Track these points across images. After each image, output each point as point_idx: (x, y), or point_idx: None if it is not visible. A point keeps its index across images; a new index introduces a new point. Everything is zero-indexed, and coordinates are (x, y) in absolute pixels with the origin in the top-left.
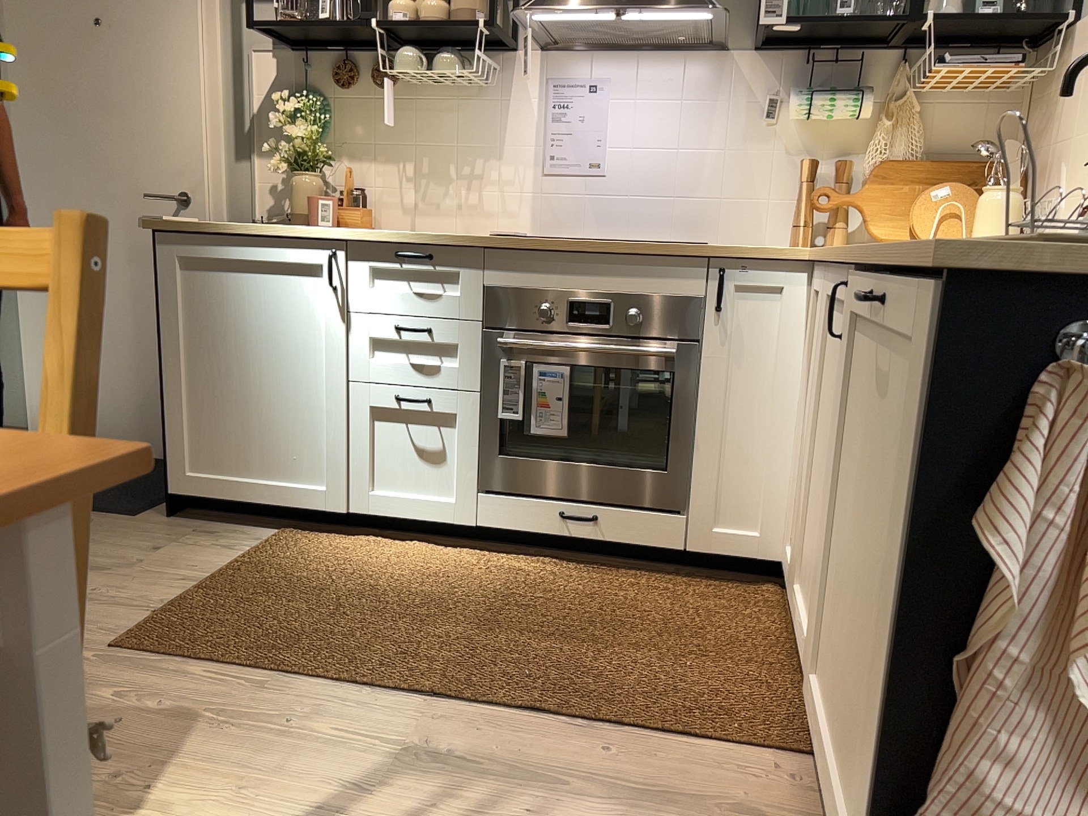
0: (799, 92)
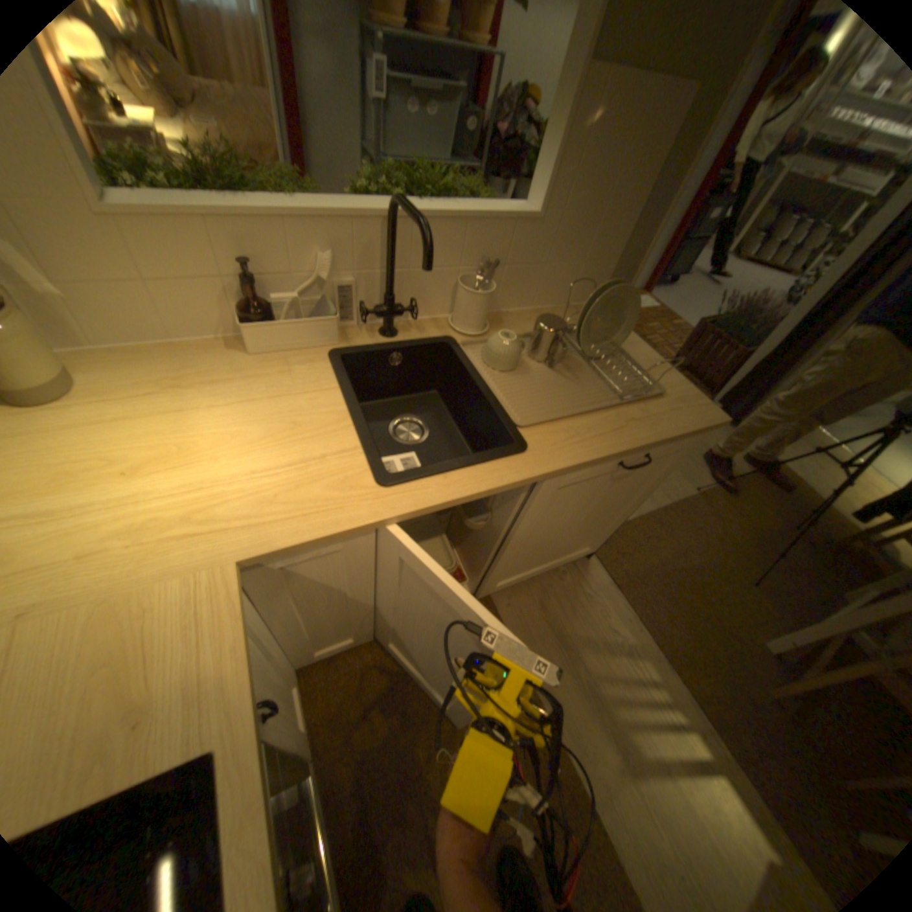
0: None
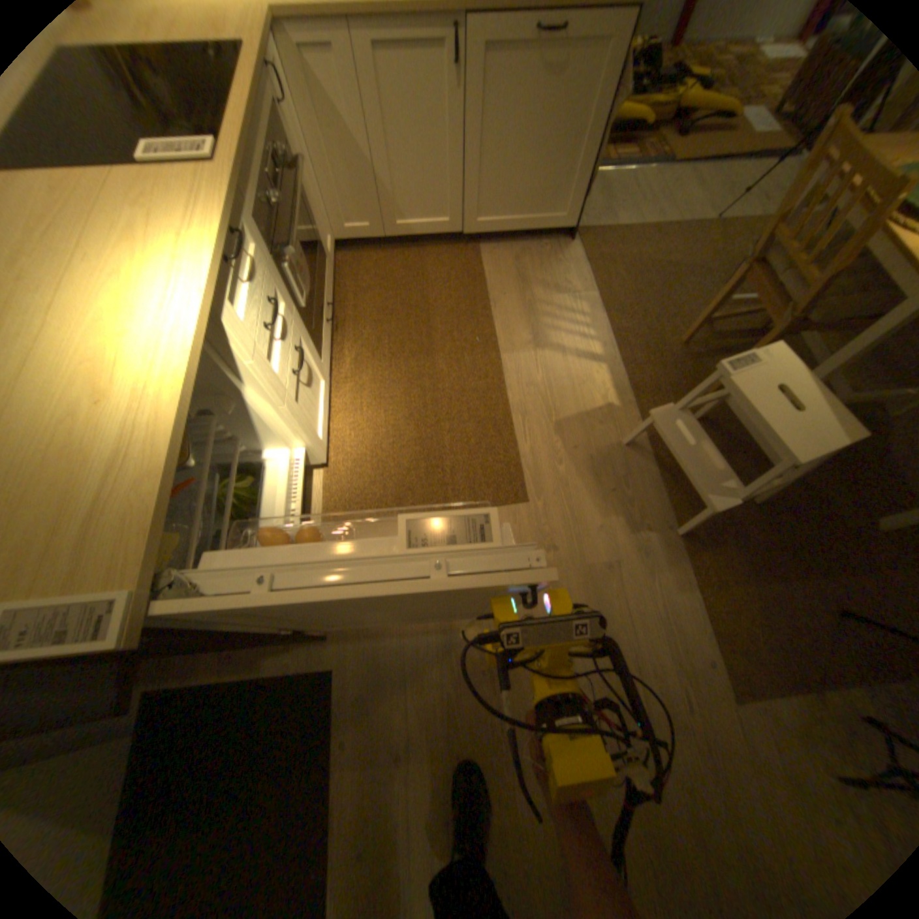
0: None
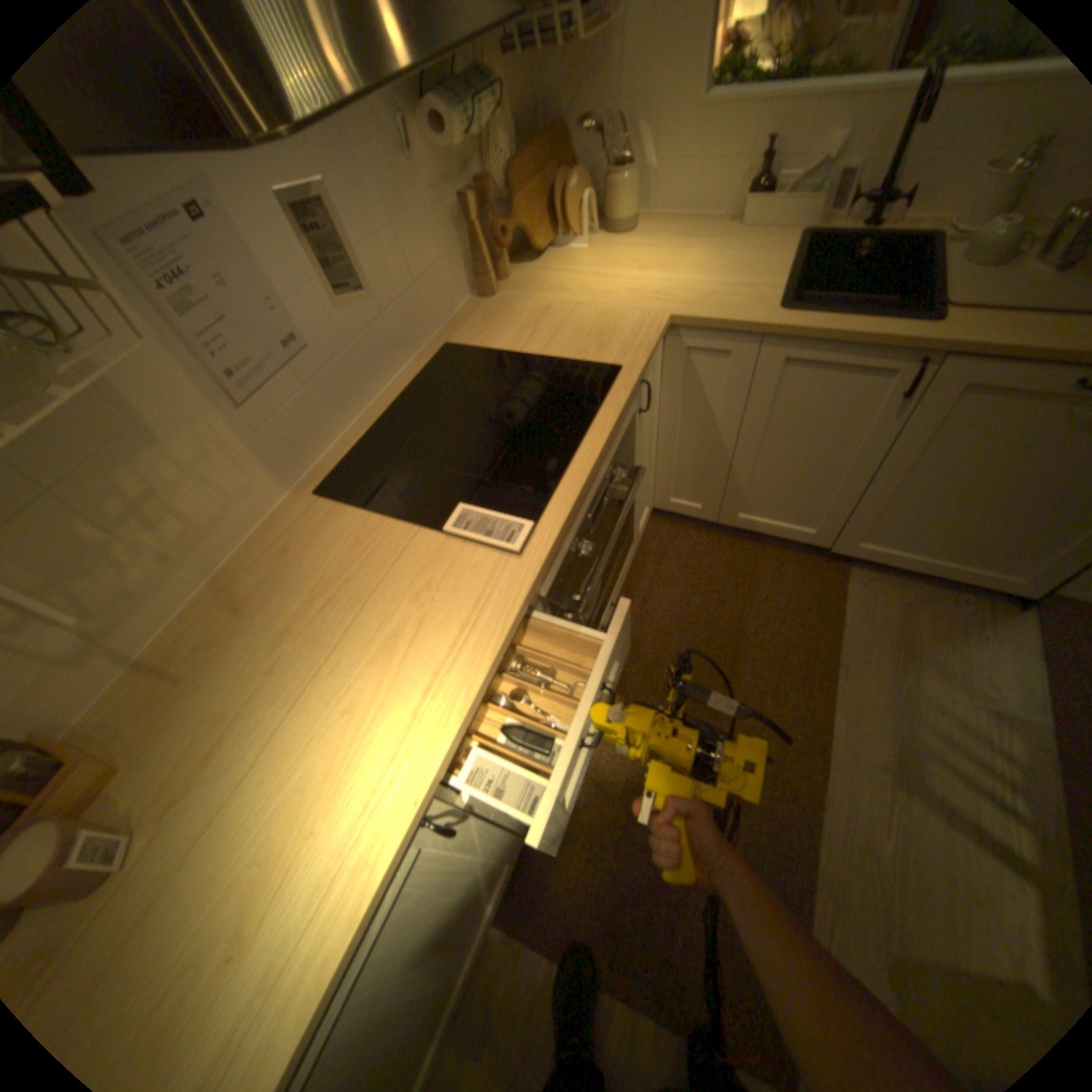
0: (448, 100)
